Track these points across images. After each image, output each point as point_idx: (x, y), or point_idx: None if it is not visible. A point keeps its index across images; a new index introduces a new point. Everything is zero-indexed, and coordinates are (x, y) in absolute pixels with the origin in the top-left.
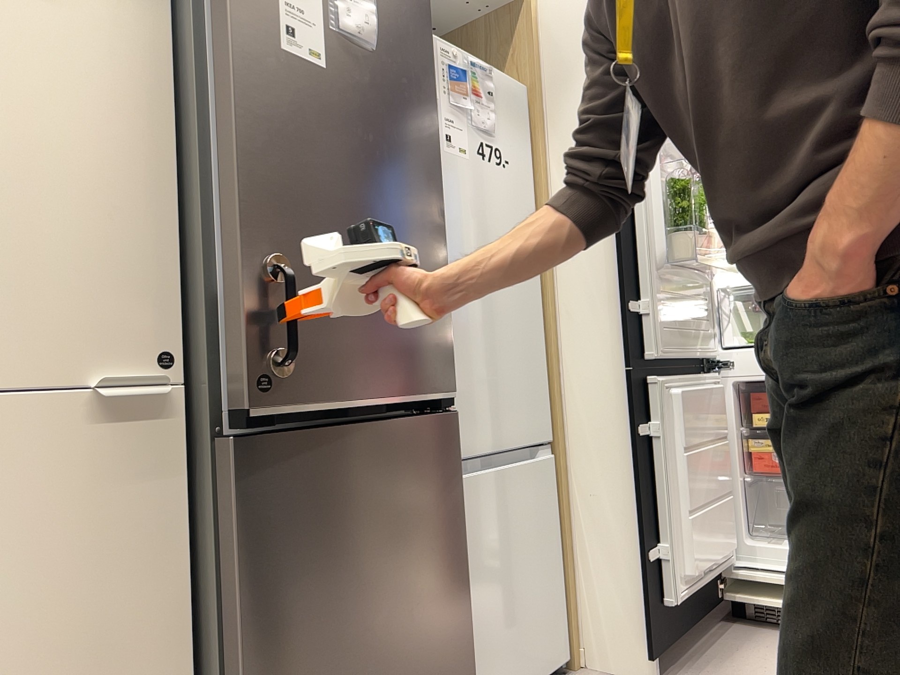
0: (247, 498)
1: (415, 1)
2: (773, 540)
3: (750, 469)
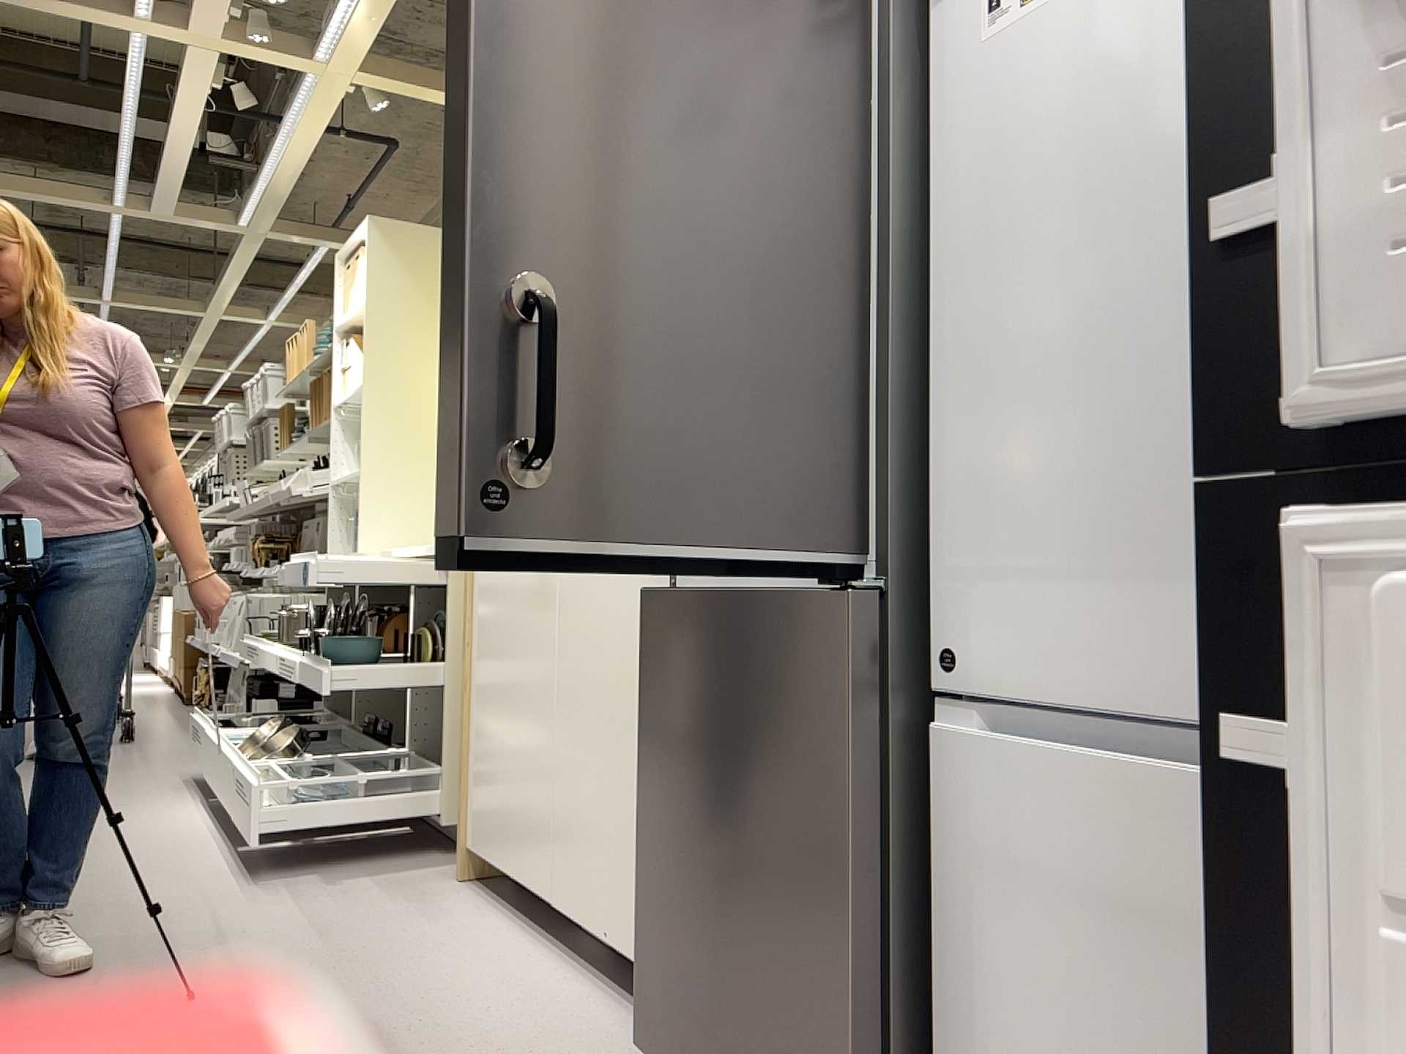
0: (647, 651)
1: None
2: None
3: None
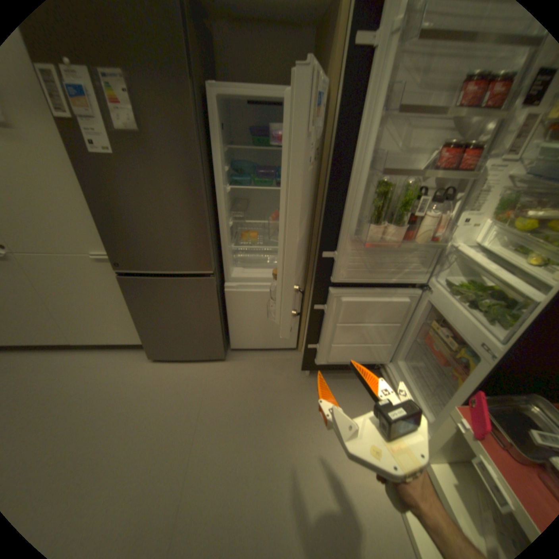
0: (126, 289)
1: (174, 78)
2: (414, 370)
3: (425, 338)
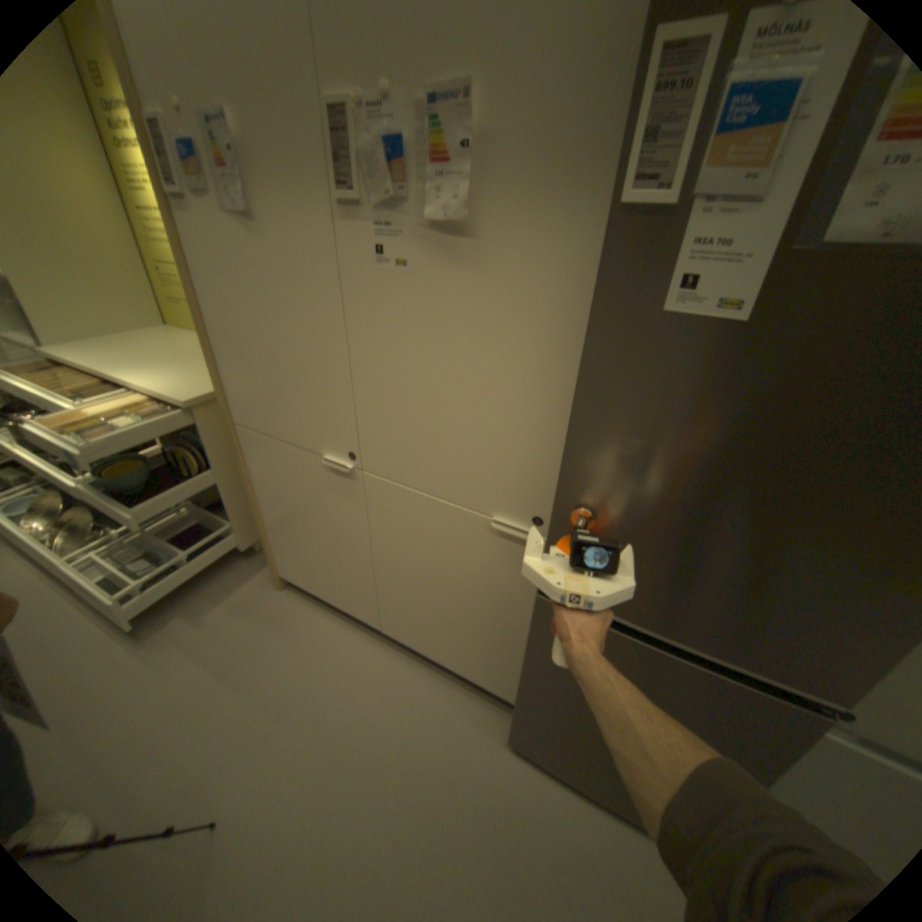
0: (543, 624)
1: None
2: None
3: None
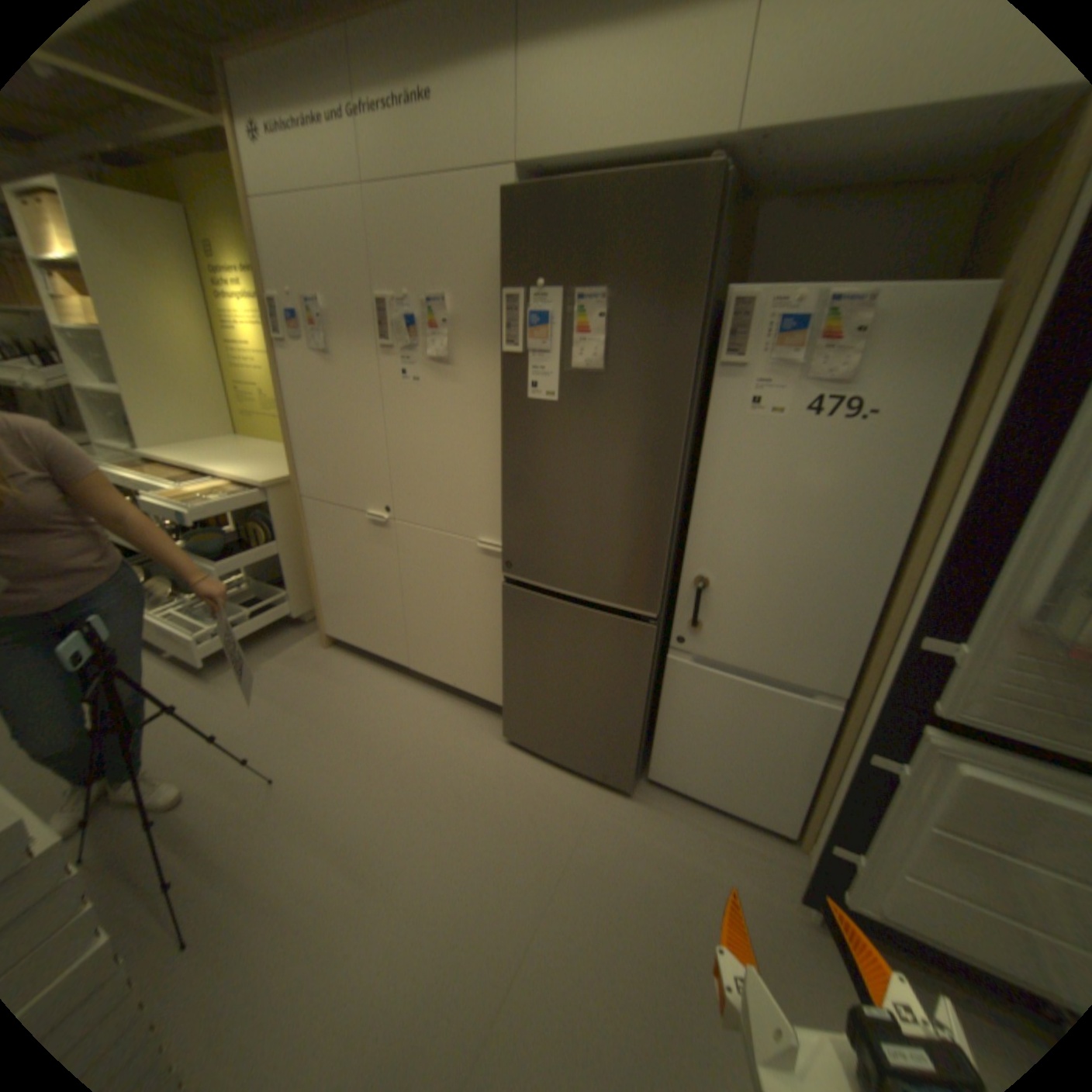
0: (509, 607)
1: (681, 293)
2: None
3: None
